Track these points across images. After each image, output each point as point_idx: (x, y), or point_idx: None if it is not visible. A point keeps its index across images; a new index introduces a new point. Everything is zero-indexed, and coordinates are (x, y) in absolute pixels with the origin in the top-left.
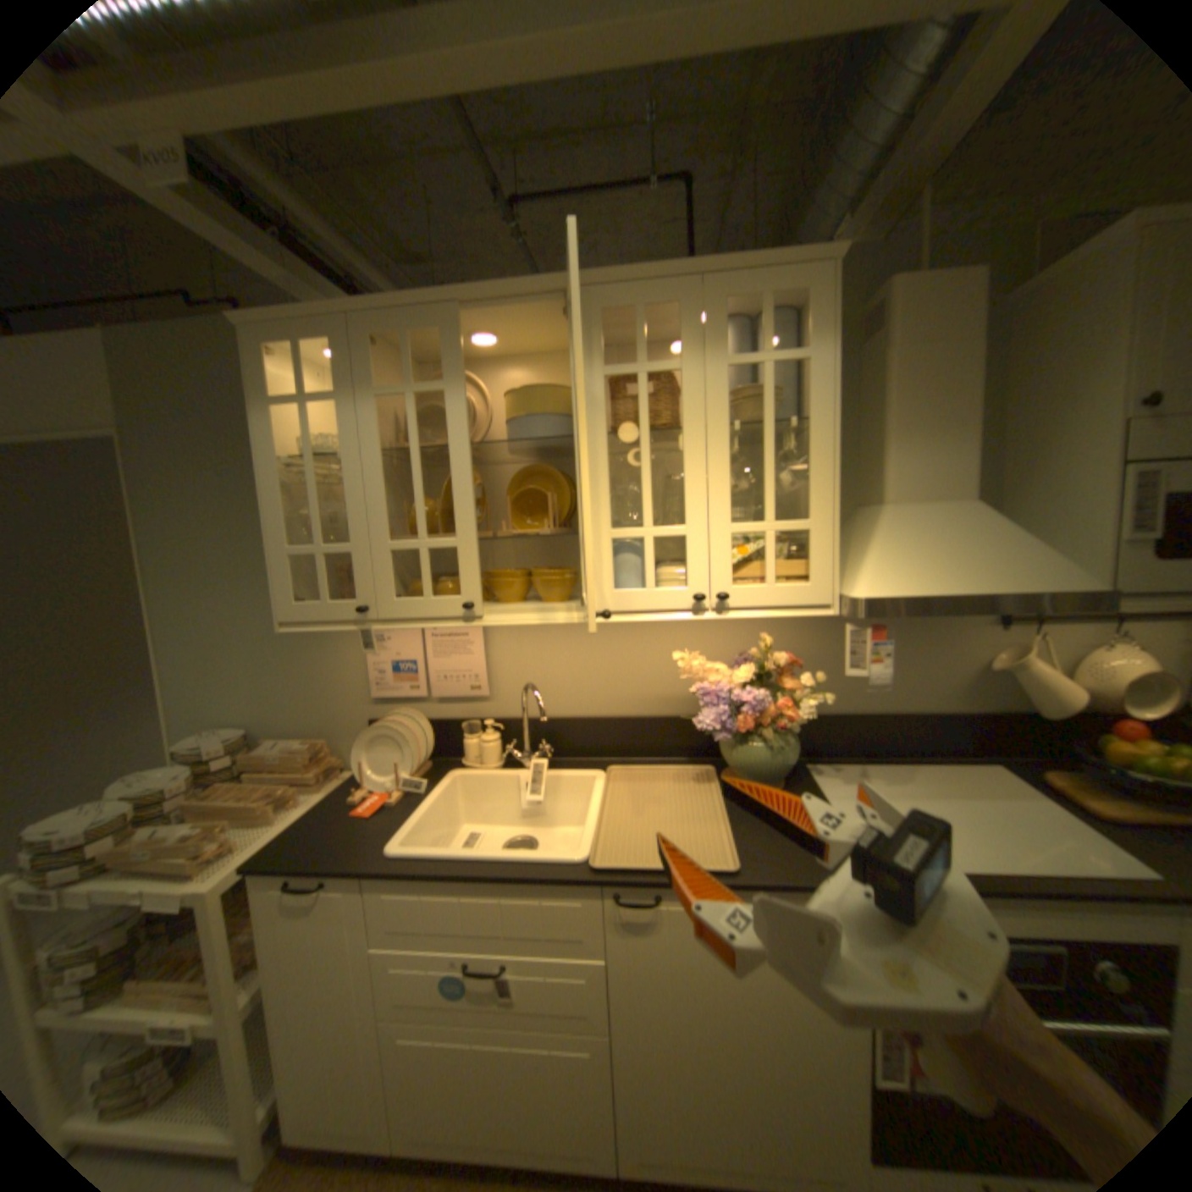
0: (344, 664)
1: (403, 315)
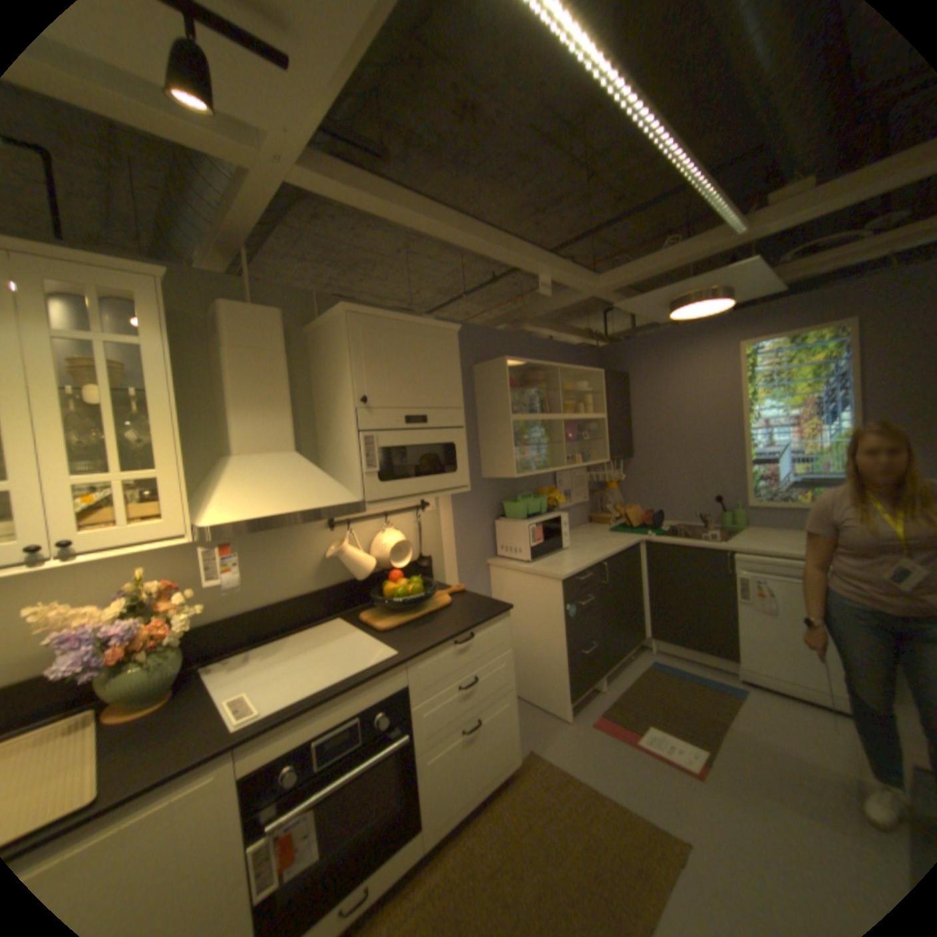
0: None
1: None
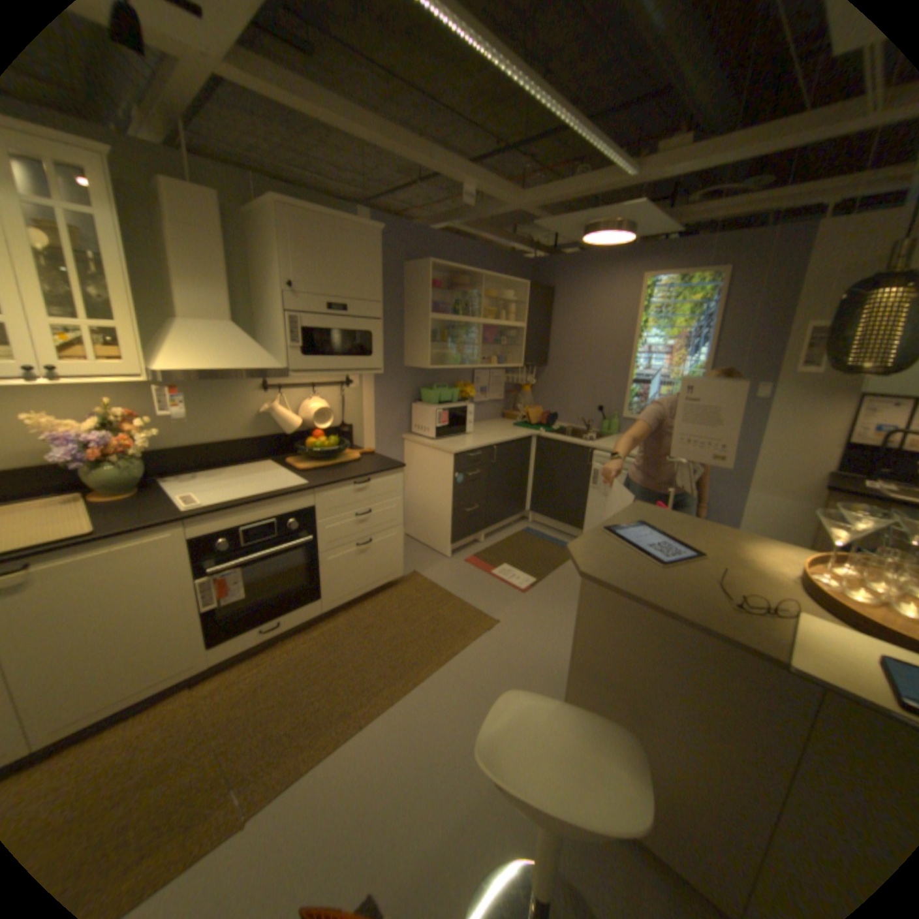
0: None
1: None
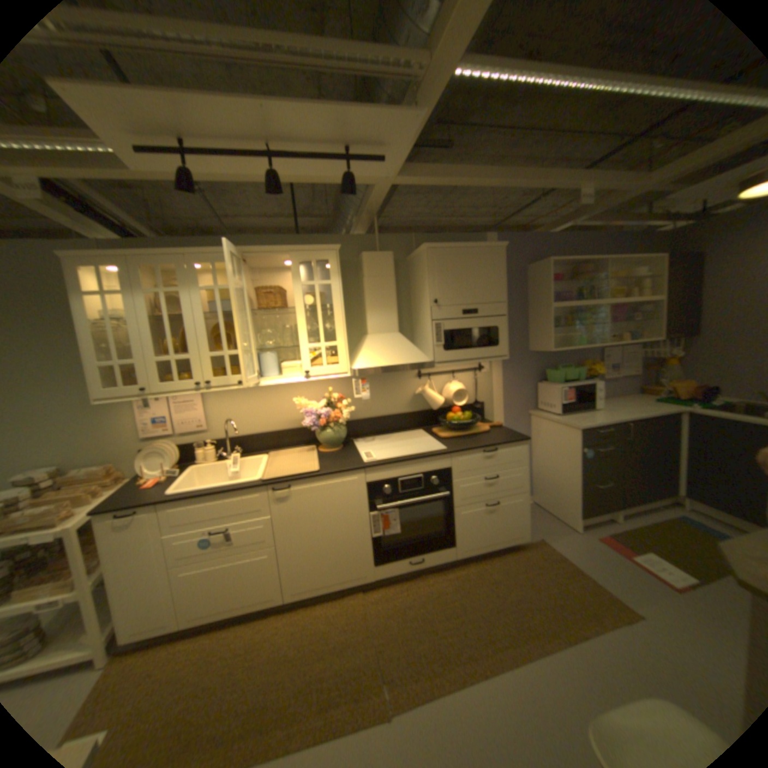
0: (120, 423)
1: (156, 258)
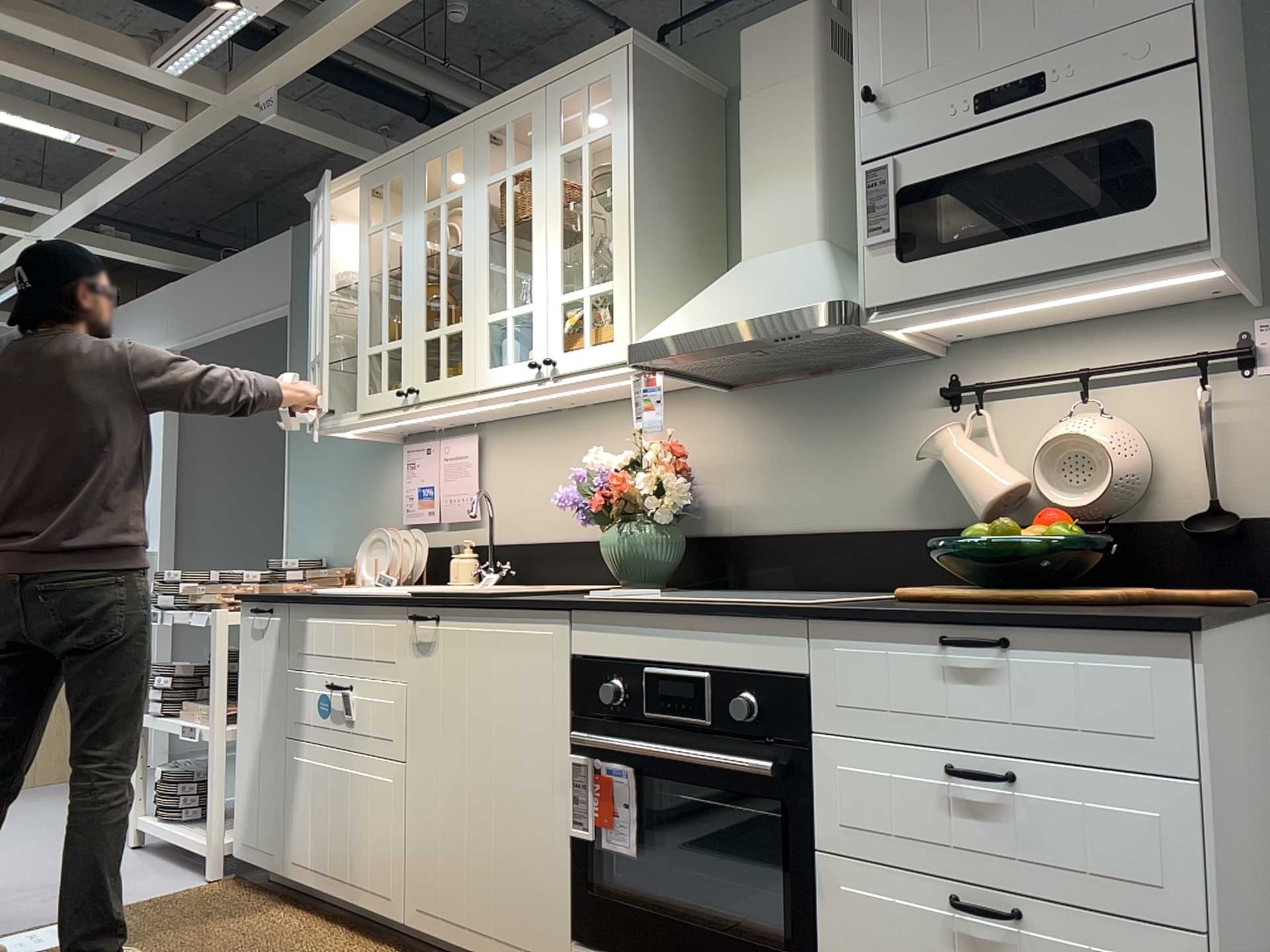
0: (390, 495)
1: (387, 172)
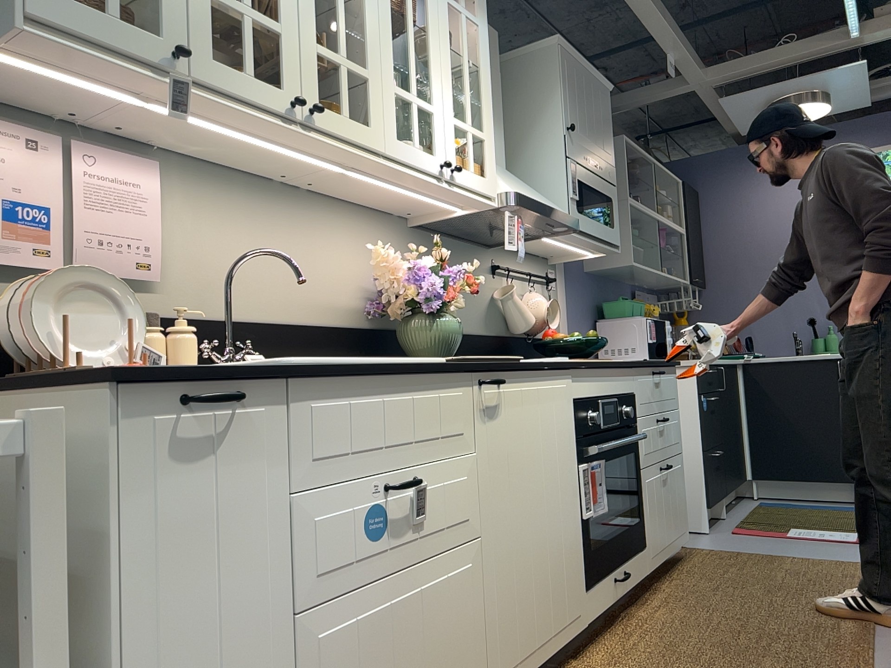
0: None
1: None
